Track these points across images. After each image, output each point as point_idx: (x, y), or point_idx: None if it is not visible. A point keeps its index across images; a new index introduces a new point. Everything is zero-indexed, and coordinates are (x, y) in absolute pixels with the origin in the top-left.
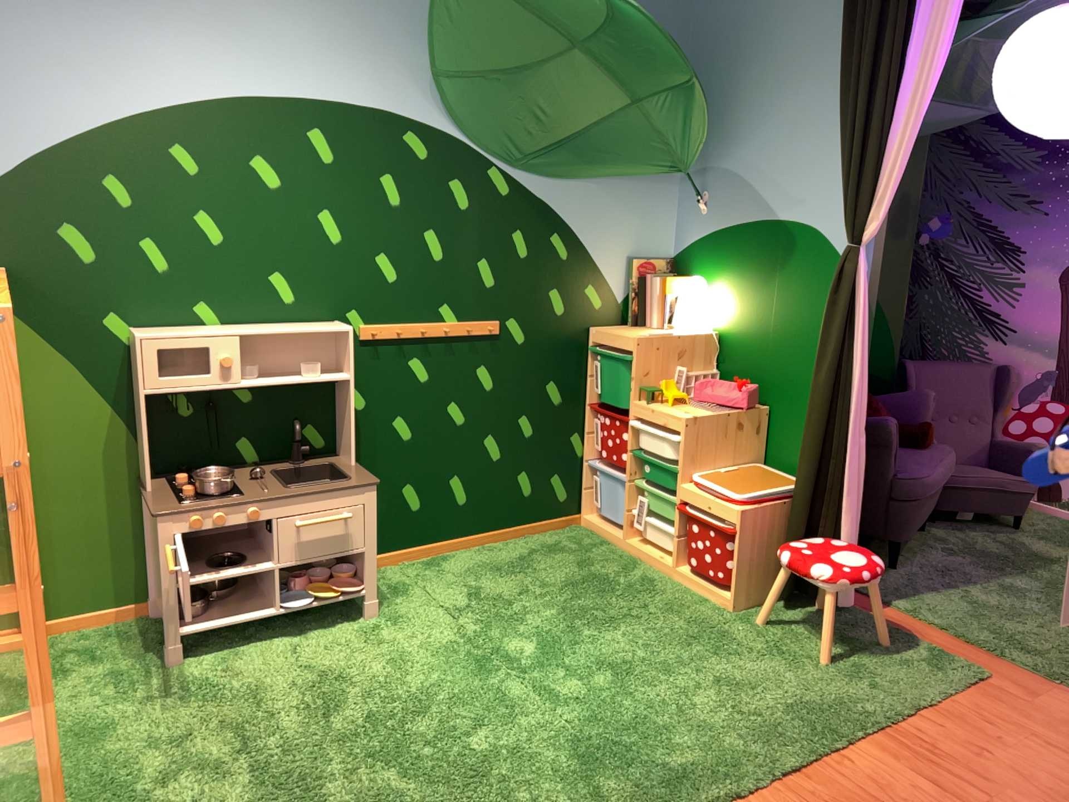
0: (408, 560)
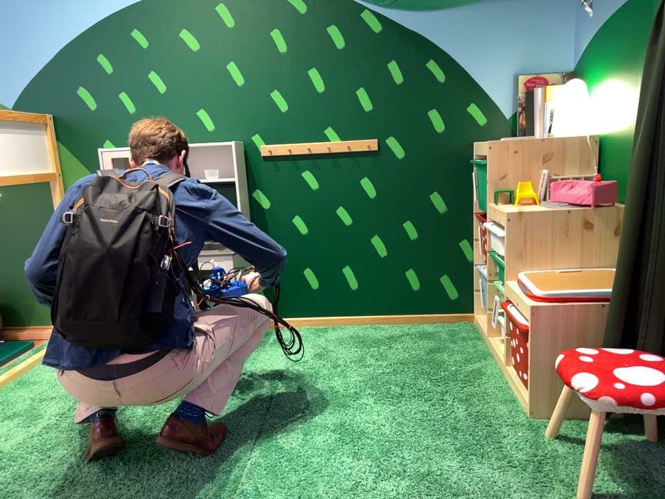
0: (307, 328)
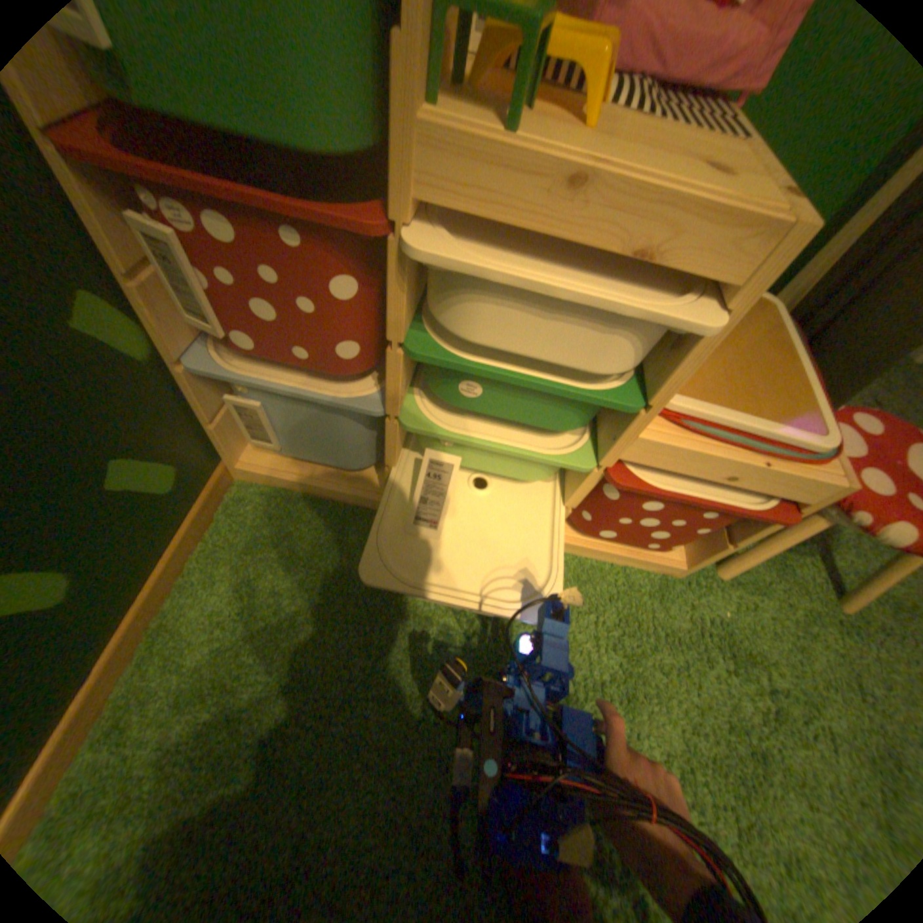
0: None
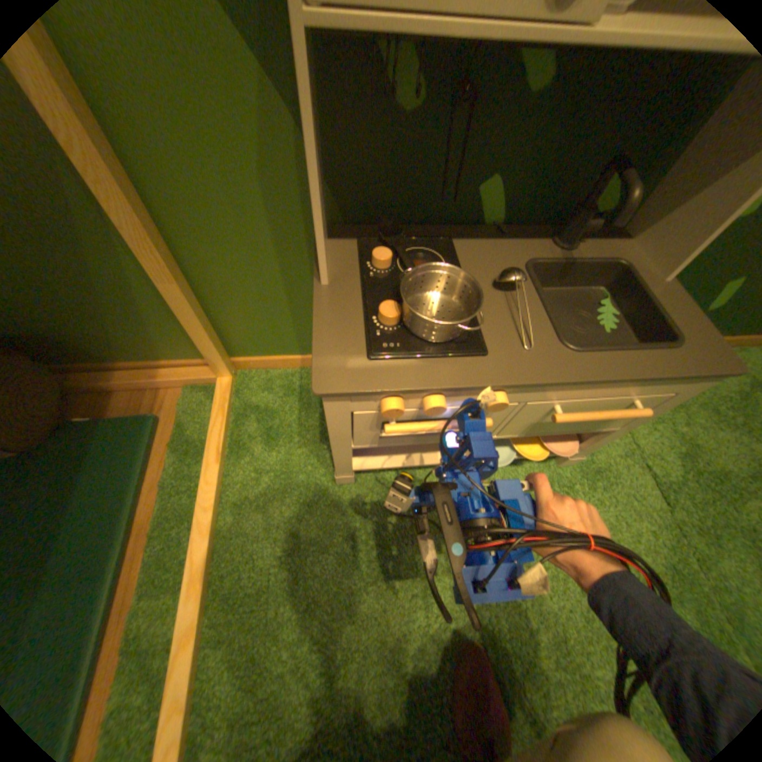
0: None
